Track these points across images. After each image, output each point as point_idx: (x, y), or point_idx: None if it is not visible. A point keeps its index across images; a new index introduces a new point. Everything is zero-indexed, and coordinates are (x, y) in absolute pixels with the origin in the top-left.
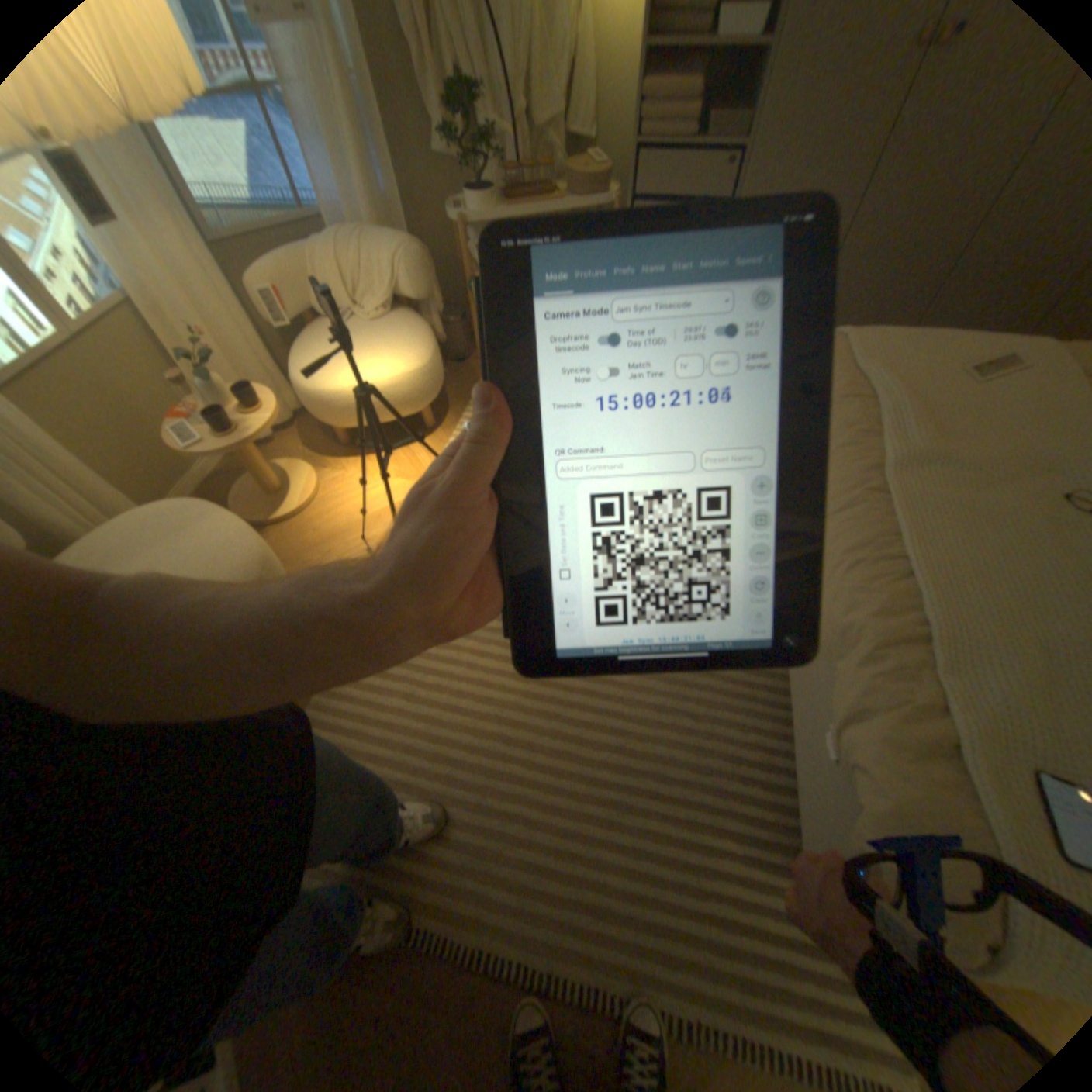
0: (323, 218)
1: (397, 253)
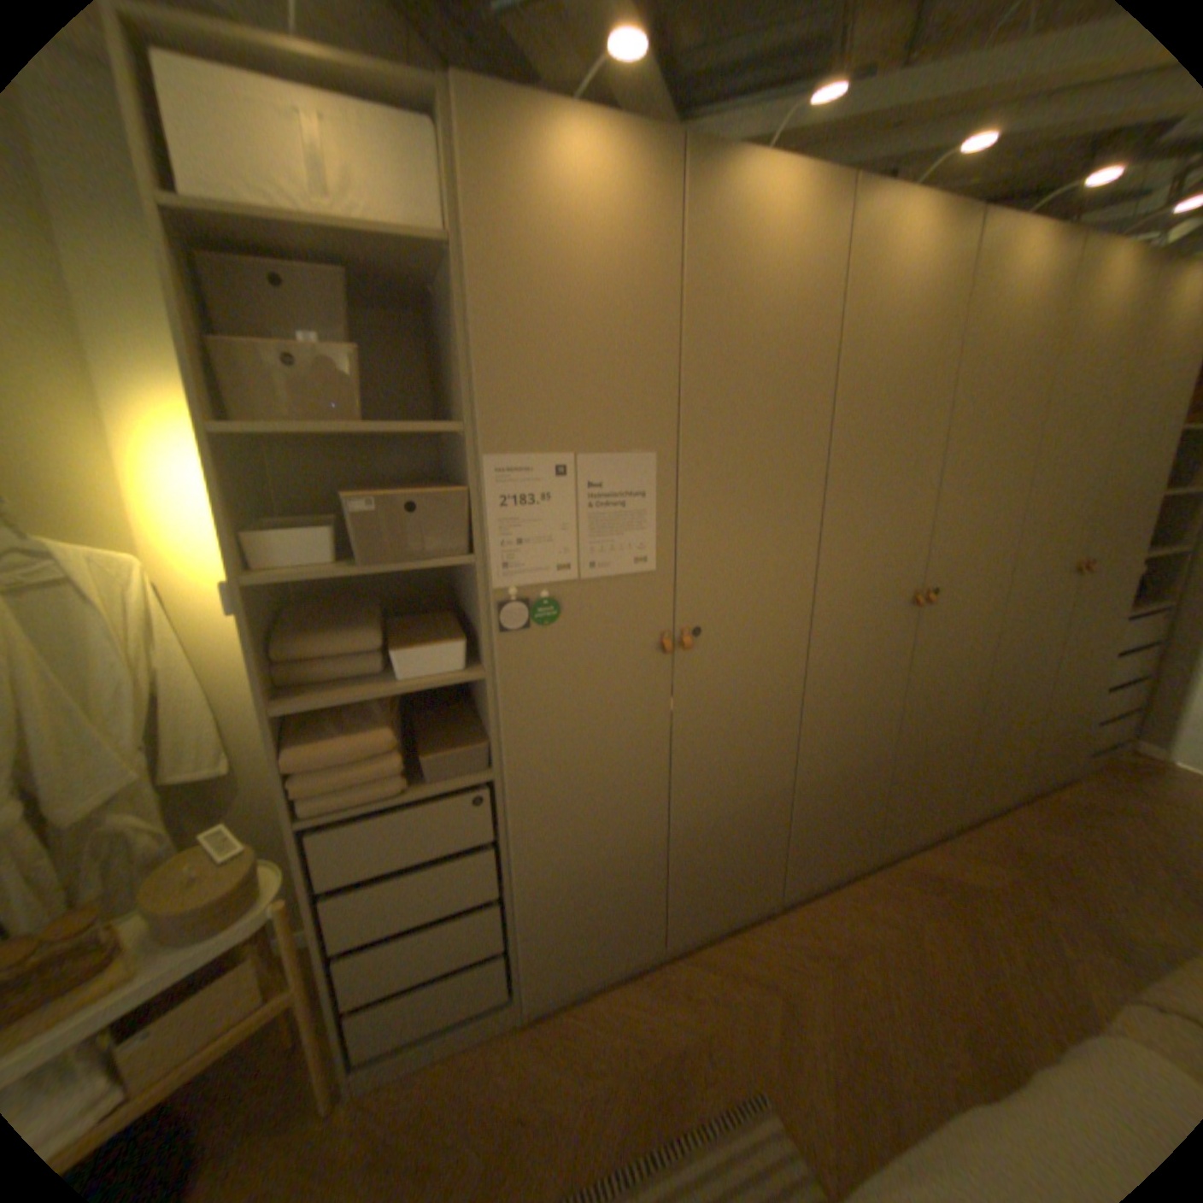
0: None
1: None
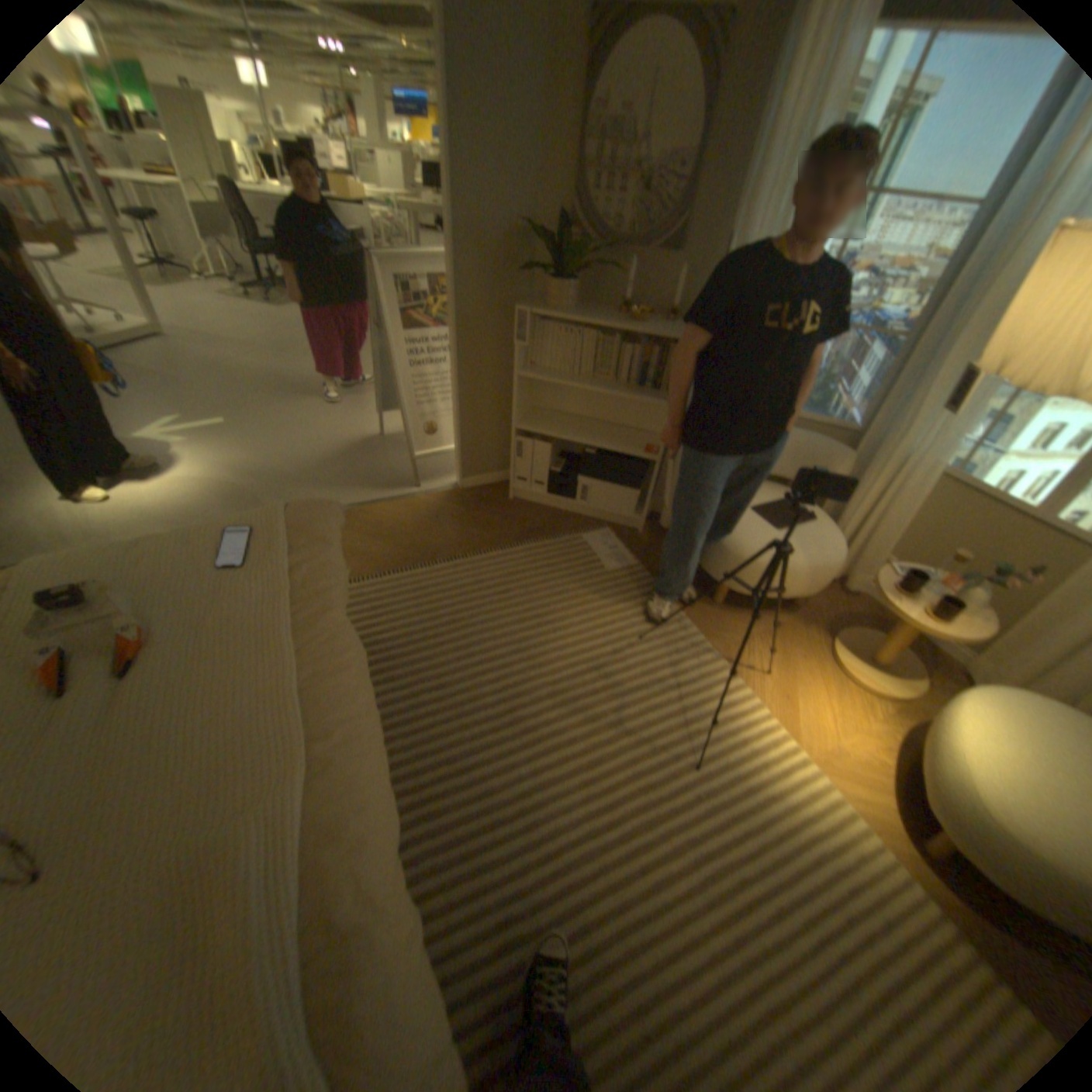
0: None
1: None
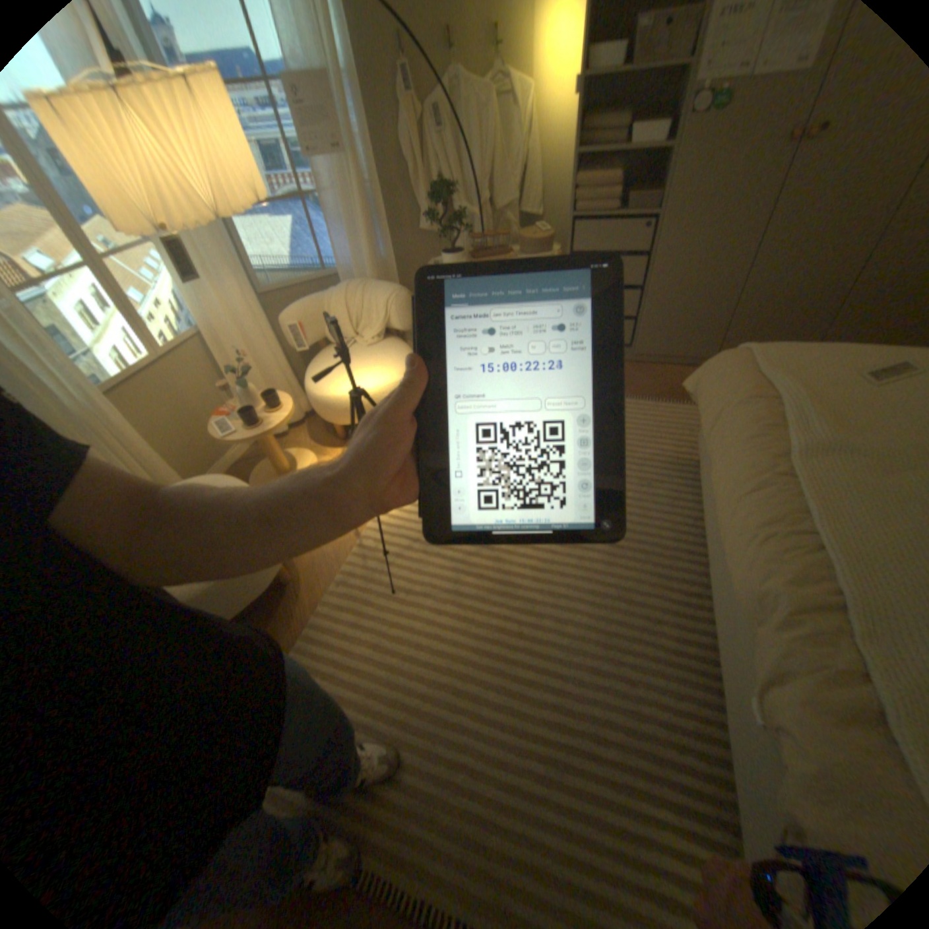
0: (340, 276)
1: (391, 298)
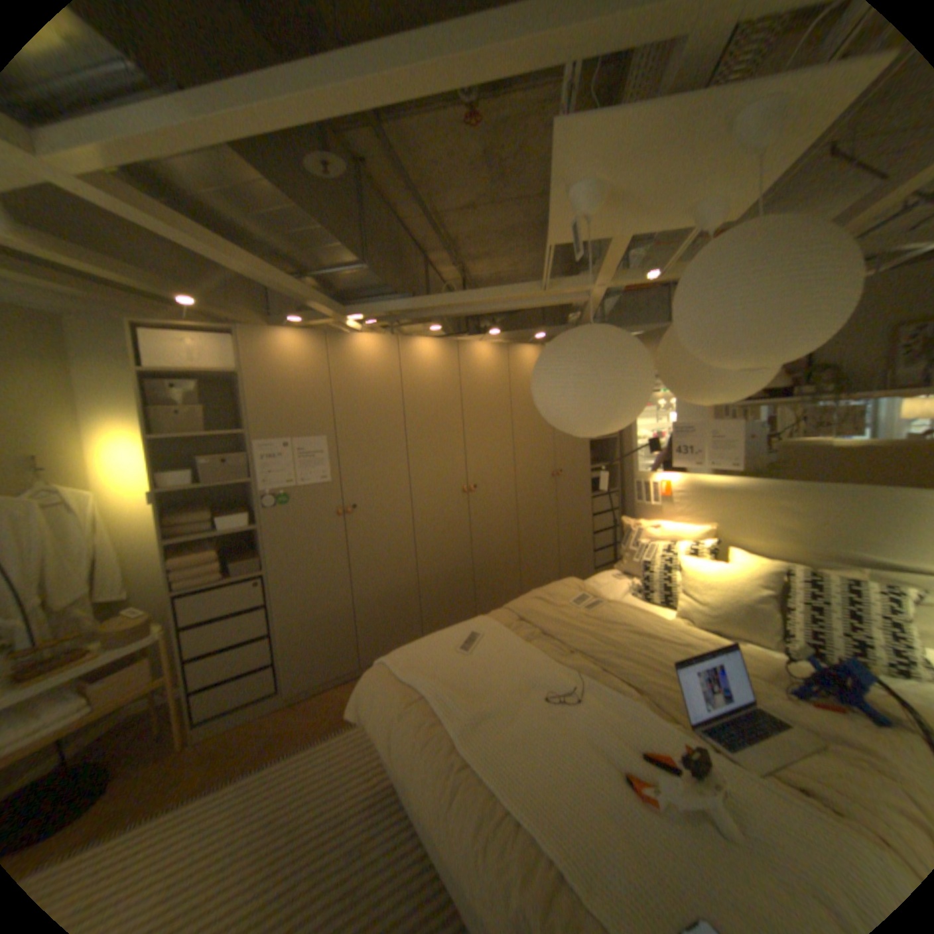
0: None
1: None
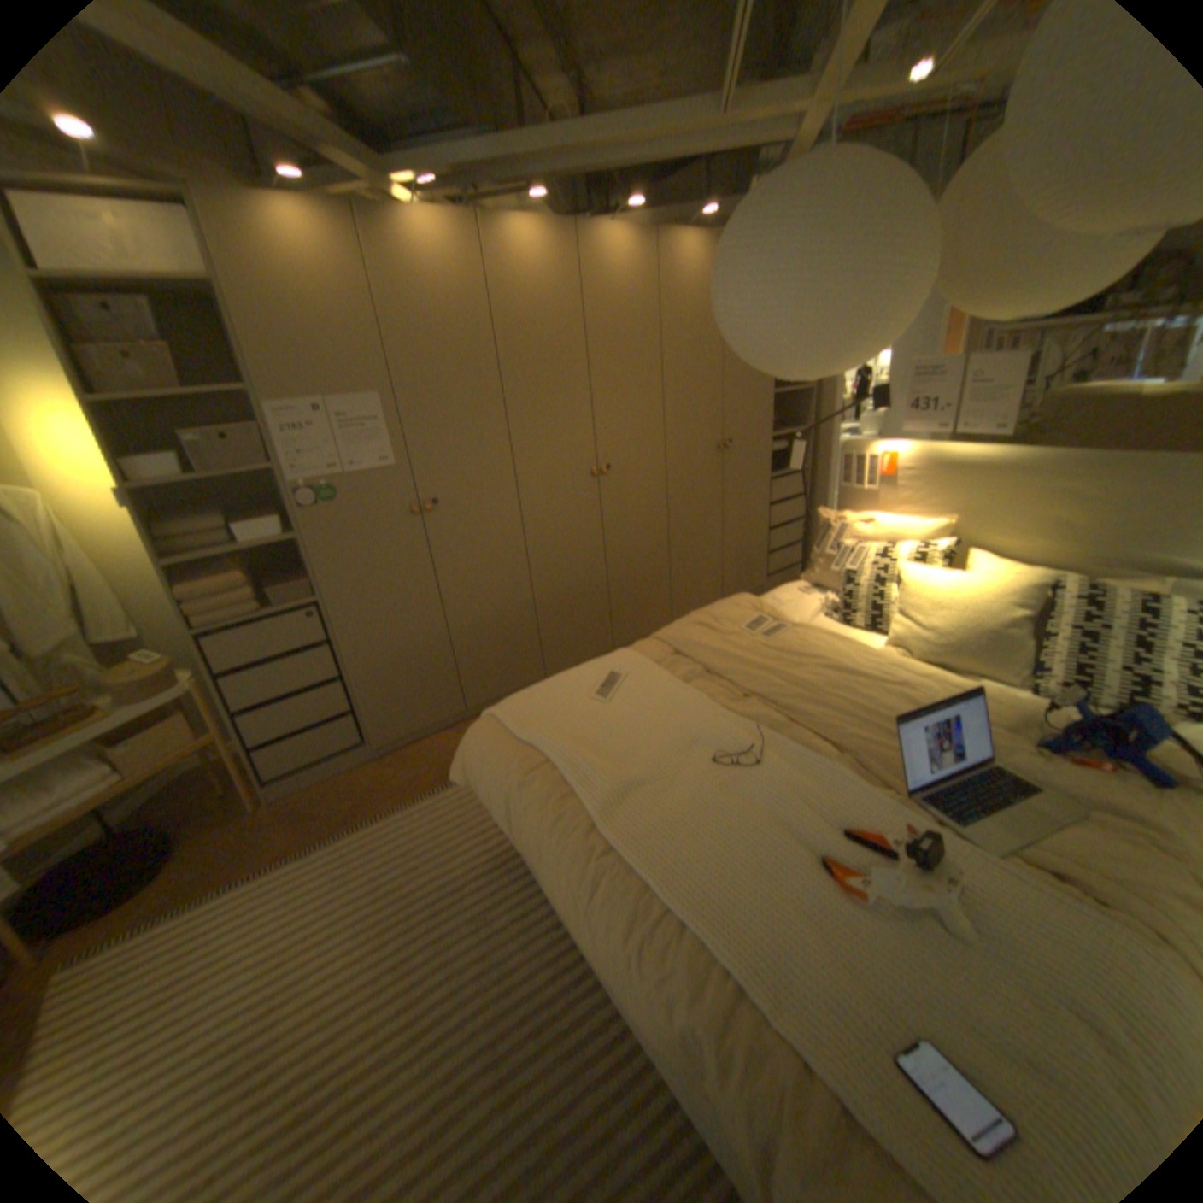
0: None
1: None
